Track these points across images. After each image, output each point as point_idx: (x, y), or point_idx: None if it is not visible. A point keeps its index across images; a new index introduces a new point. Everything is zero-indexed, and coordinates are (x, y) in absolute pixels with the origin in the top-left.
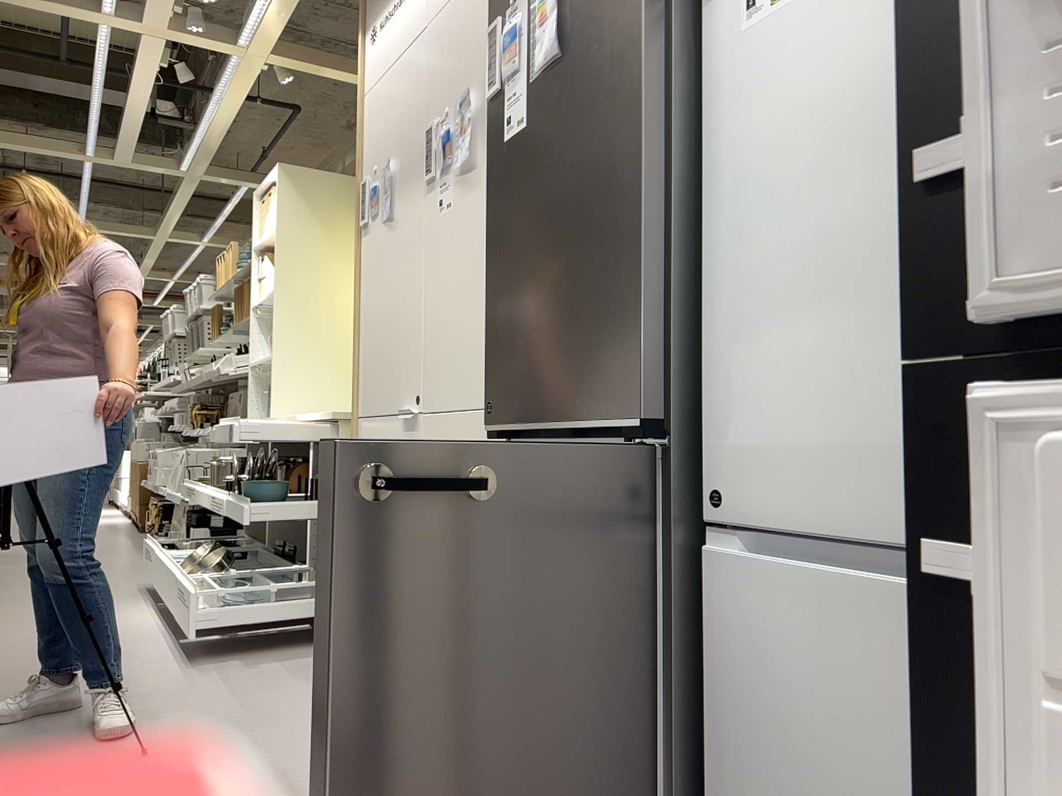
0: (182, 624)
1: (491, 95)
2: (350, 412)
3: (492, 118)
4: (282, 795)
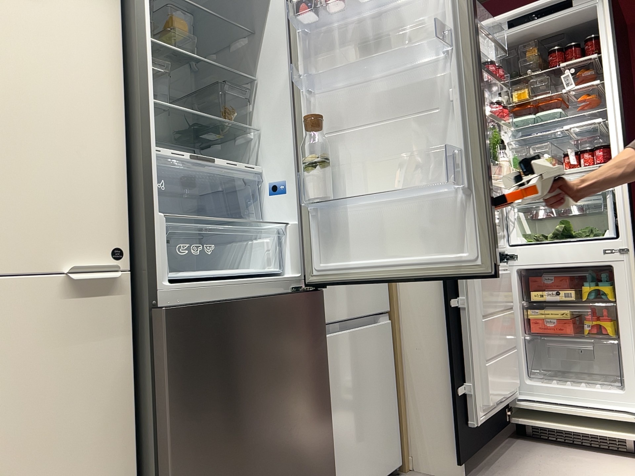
0: None
1: None
2: None
3: None
4: None
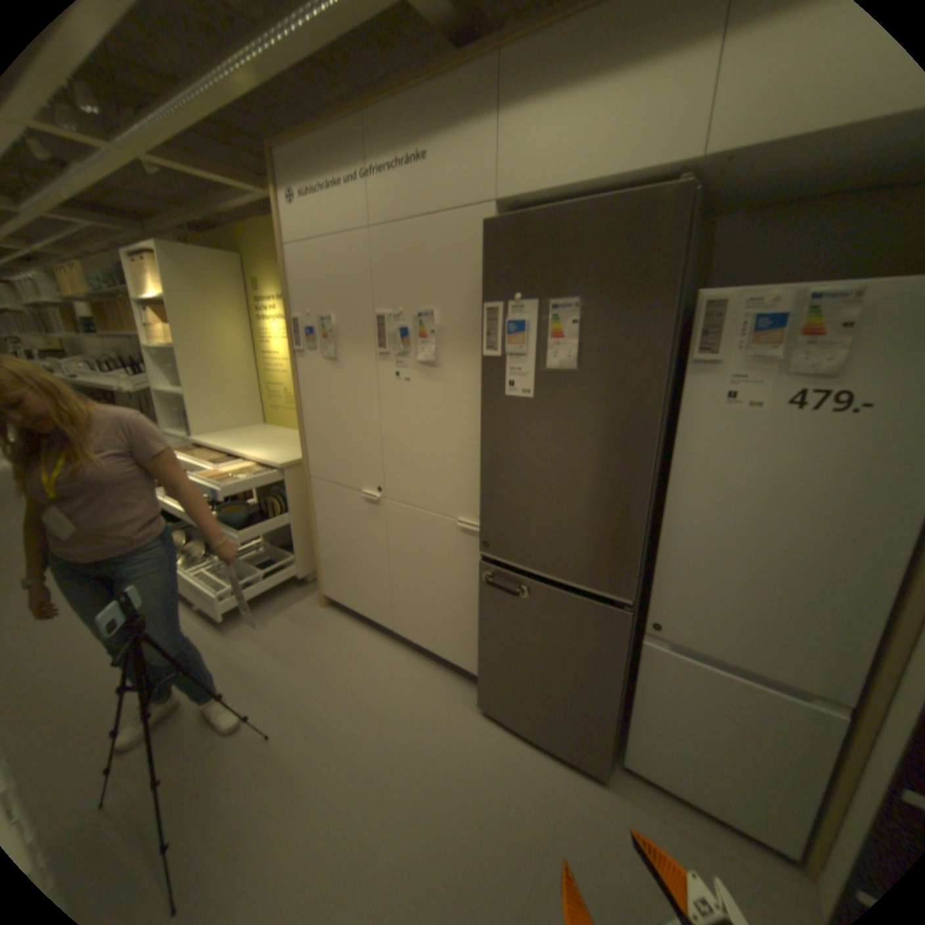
0: (202, 607)
1: (489, 354)
2: (289, 458)
3: (489, 369)
4: (374, 739)
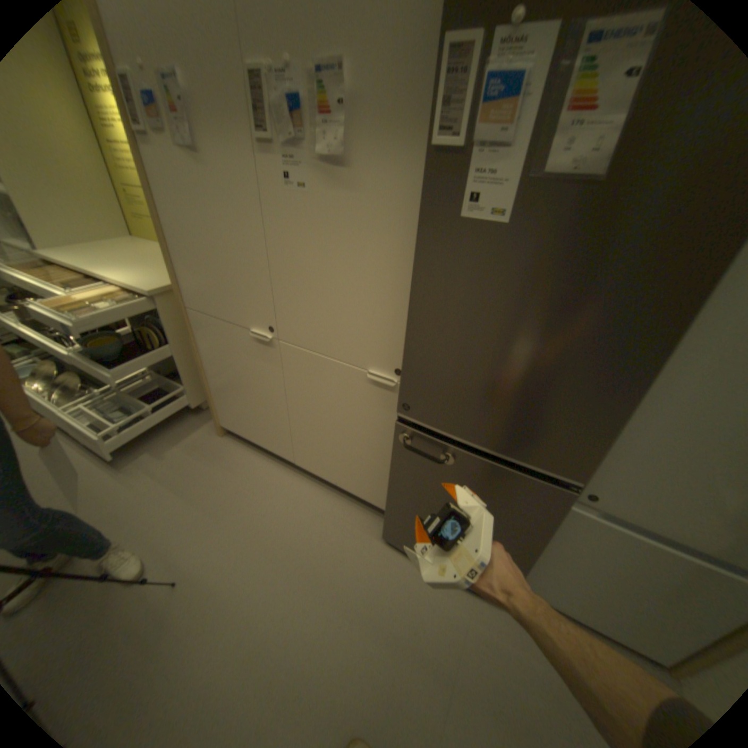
0: (89, 445)
1: (441, 141)
2: (159, 283)
3: (437, 169)
4: (284, 576)
